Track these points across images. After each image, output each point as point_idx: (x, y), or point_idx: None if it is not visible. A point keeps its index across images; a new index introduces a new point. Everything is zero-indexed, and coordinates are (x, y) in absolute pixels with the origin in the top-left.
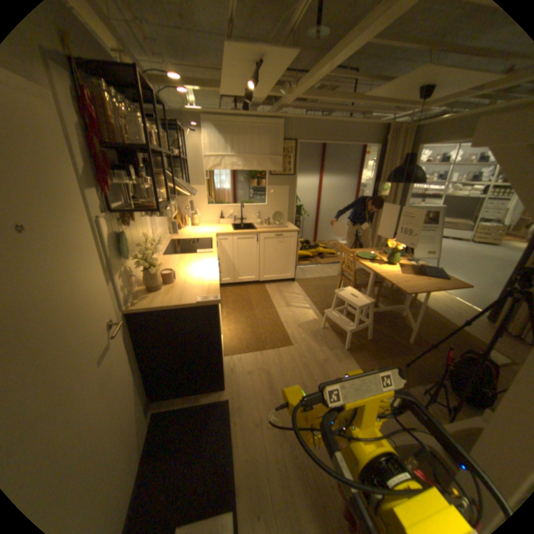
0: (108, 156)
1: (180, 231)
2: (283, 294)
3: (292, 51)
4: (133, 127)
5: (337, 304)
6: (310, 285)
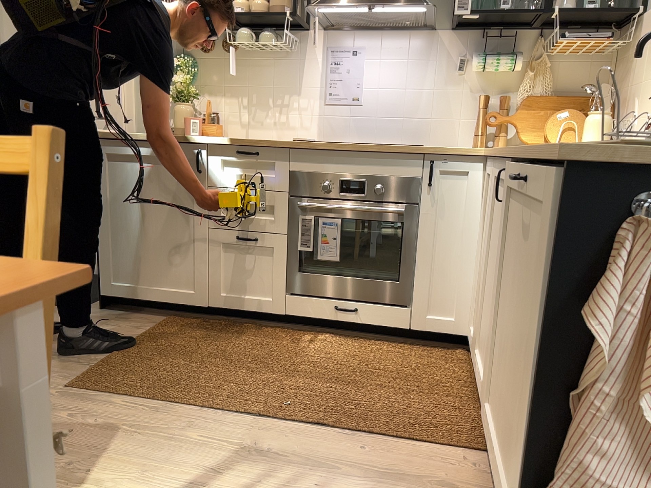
0: None
1: None
2: (358, 484)
3: None
4: None
5: None
6: None
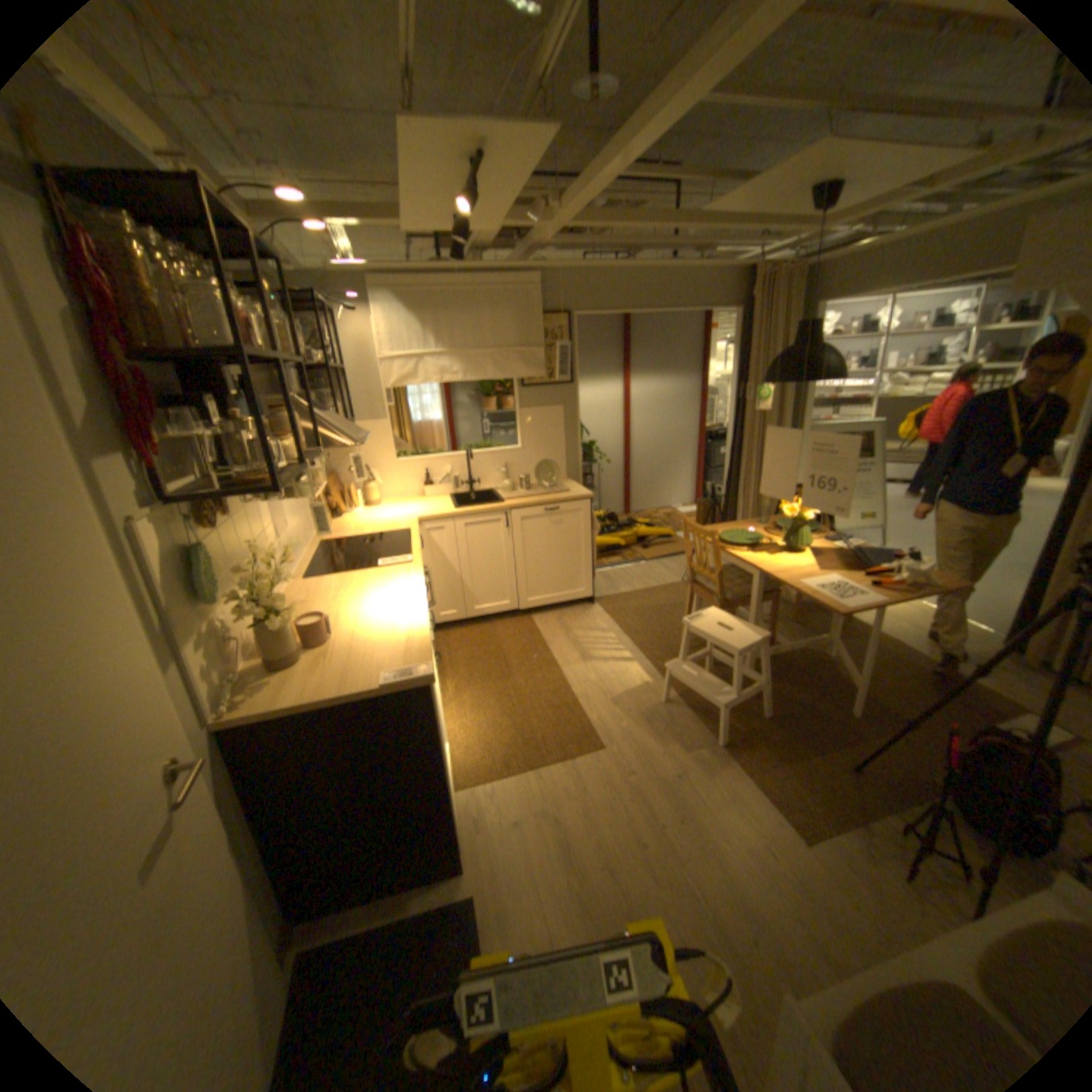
0: (157, 378)
1: (342, 519)
2: (574, 634)
3: (544, 129)
4: (204, 310)
5: (691, 646)
6: (628, 609)
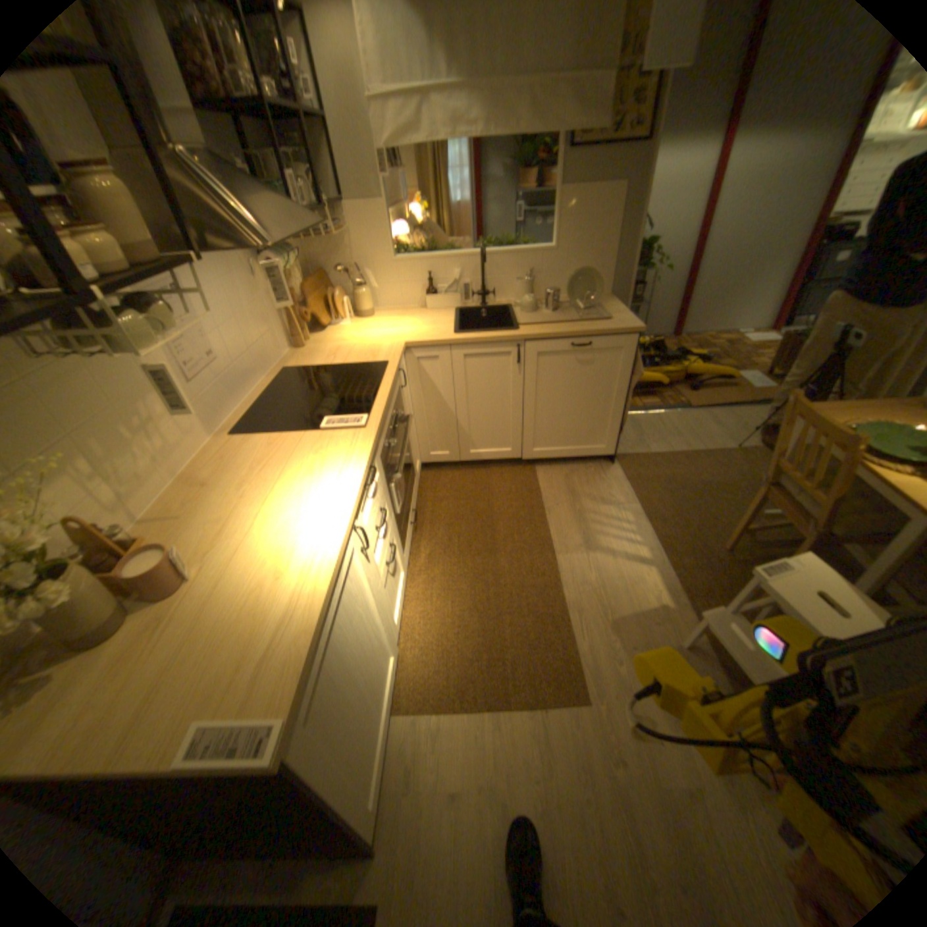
0: None
1: (320, 336)
2: (579, 505)
3: None
4: None
5: (737, 561)
6: (654, 481)
